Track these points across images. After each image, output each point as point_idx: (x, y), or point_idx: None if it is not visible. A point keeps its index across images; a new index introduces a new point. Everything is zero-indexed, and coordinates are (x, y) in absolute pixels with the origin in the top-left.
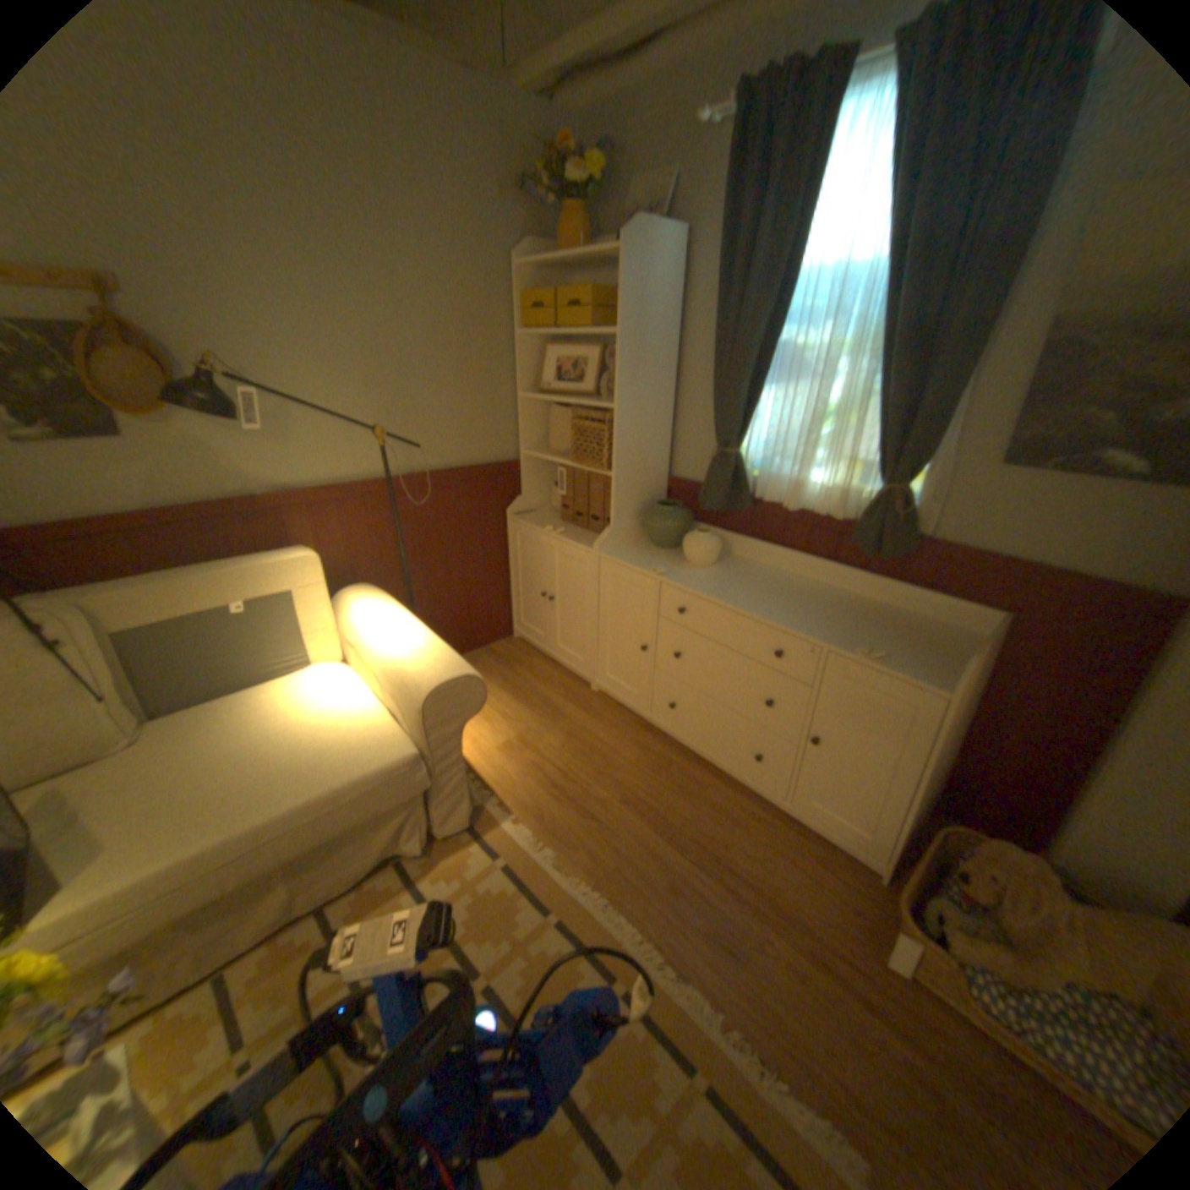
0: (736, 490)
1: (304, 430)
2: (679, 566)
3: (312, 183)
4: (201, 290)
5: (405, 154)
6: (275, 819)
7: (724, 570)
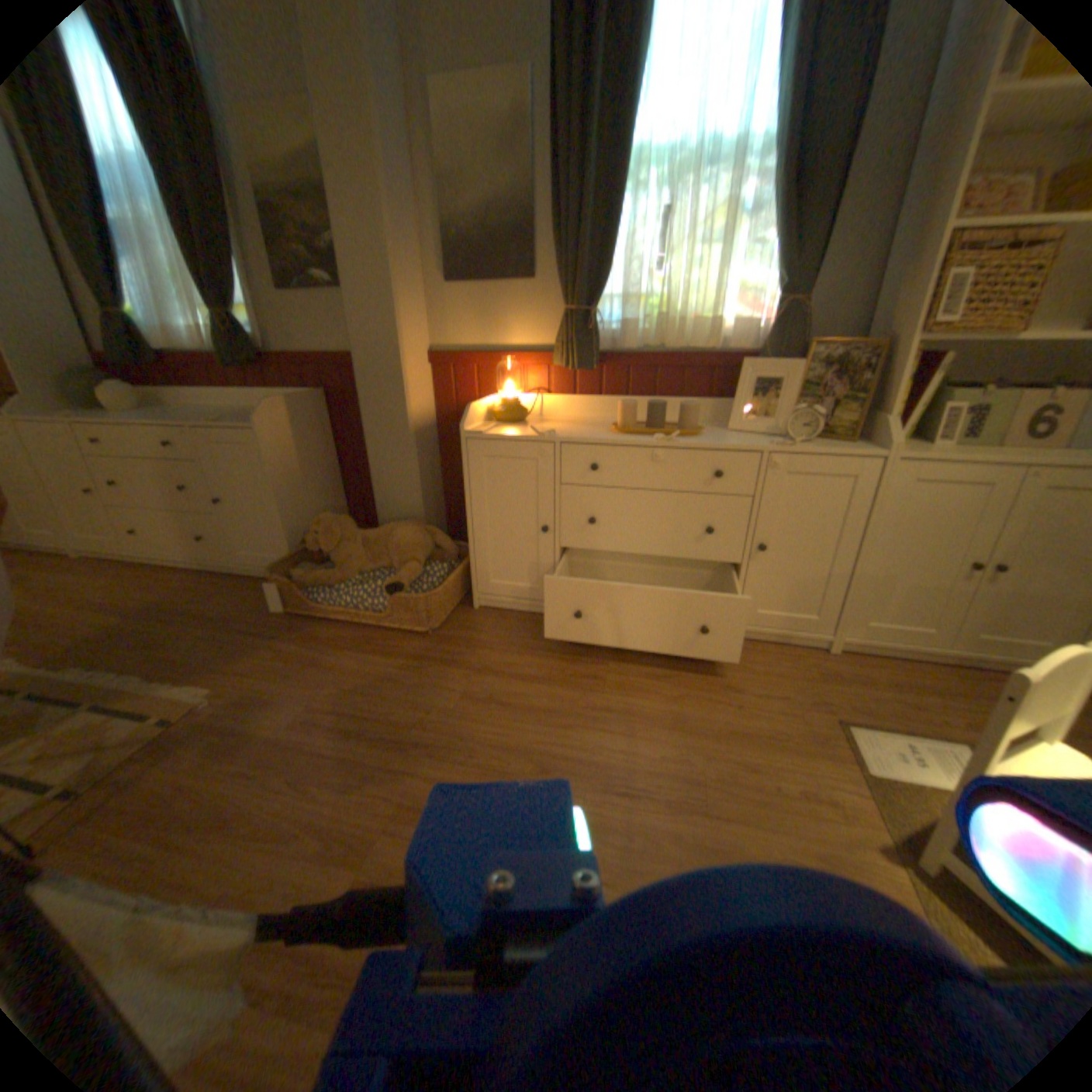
0: (139, 348)
1: None
2: (98, 413)
3: None
4: None
5: None
6: None
7: (143, 411)
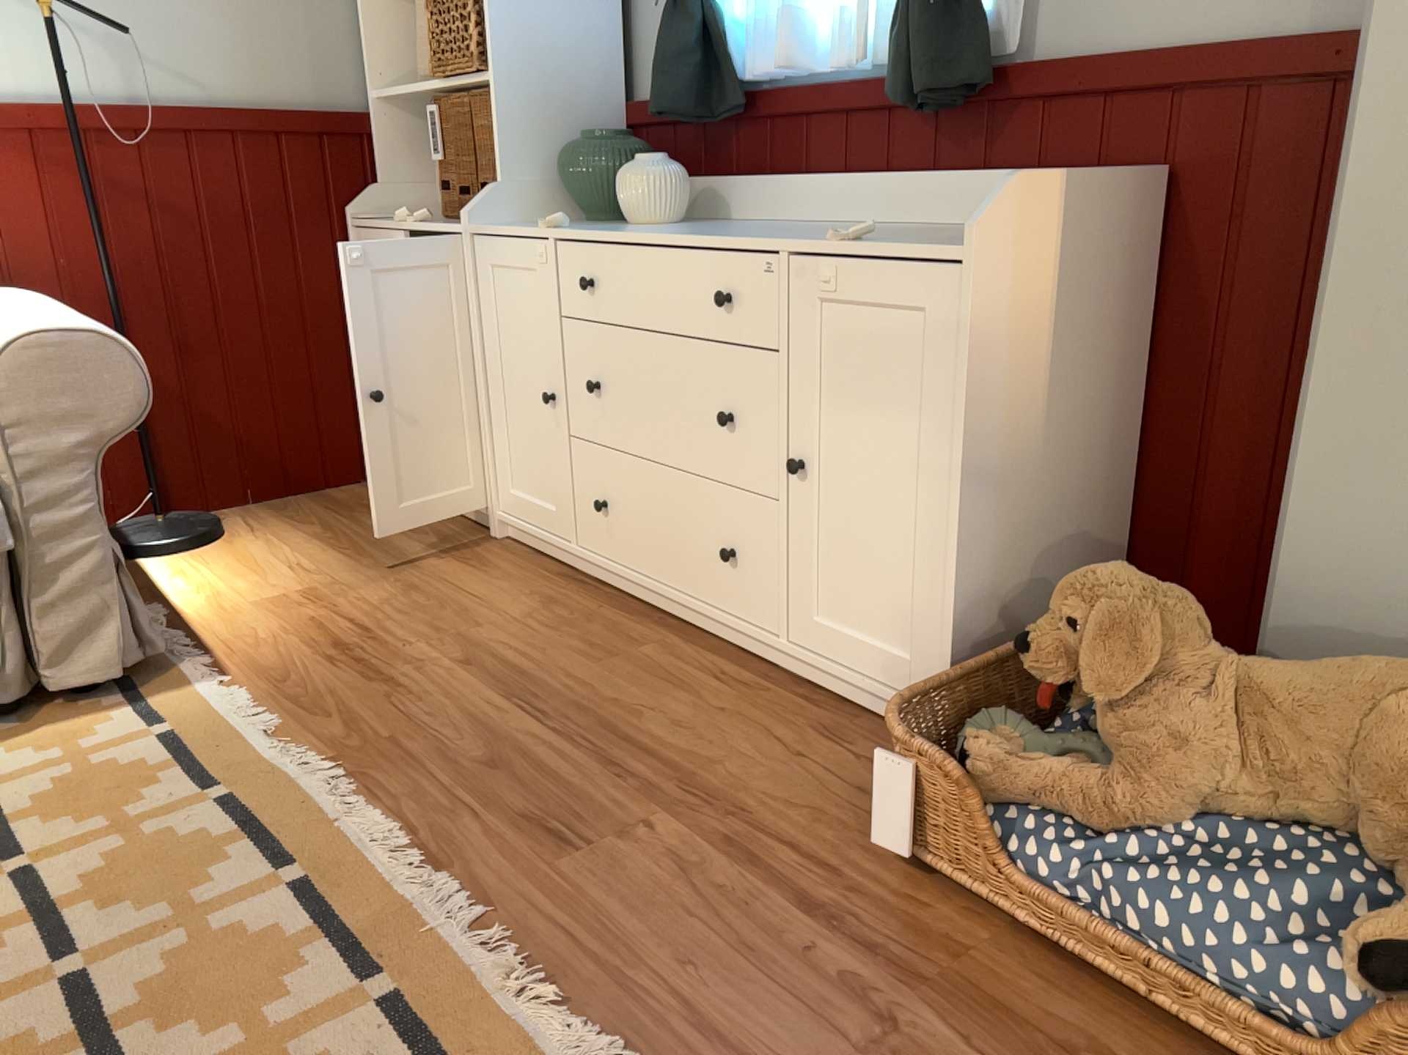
0: (715, 84)
1: None
2: (607, 227)
3: None
4: None
5: None
6: None
7: (689, 226)
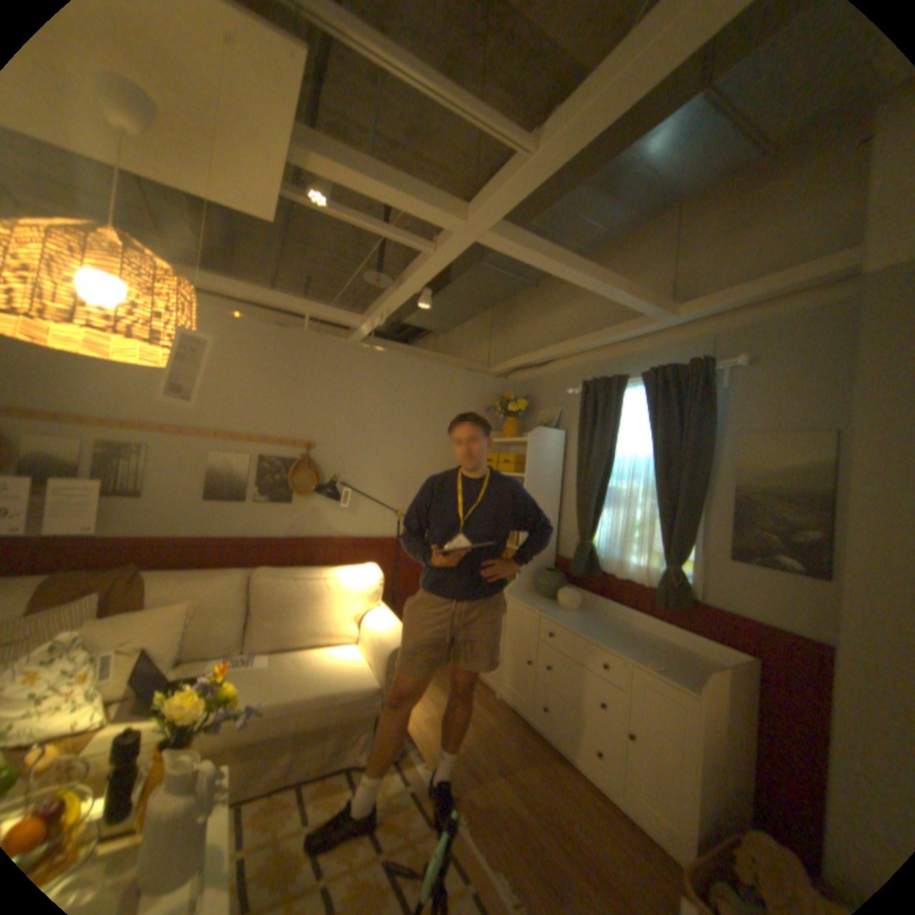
0: (591, 566)
1: (363, 509)
2: (554, 609)
3: (396, 411)
4: (341, 449)
5: (436, 400)
6: (302, 702)
7: (582, 615)
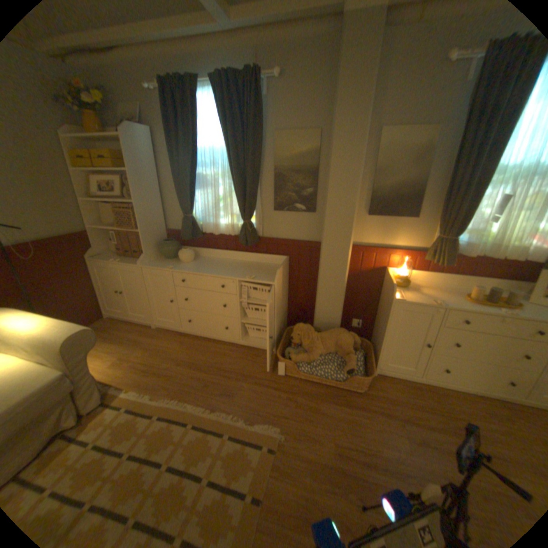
0: (195, 231)
1: None
2: (179, 264)
3: None
4: None
5: None
6: None
7: (197, 262)
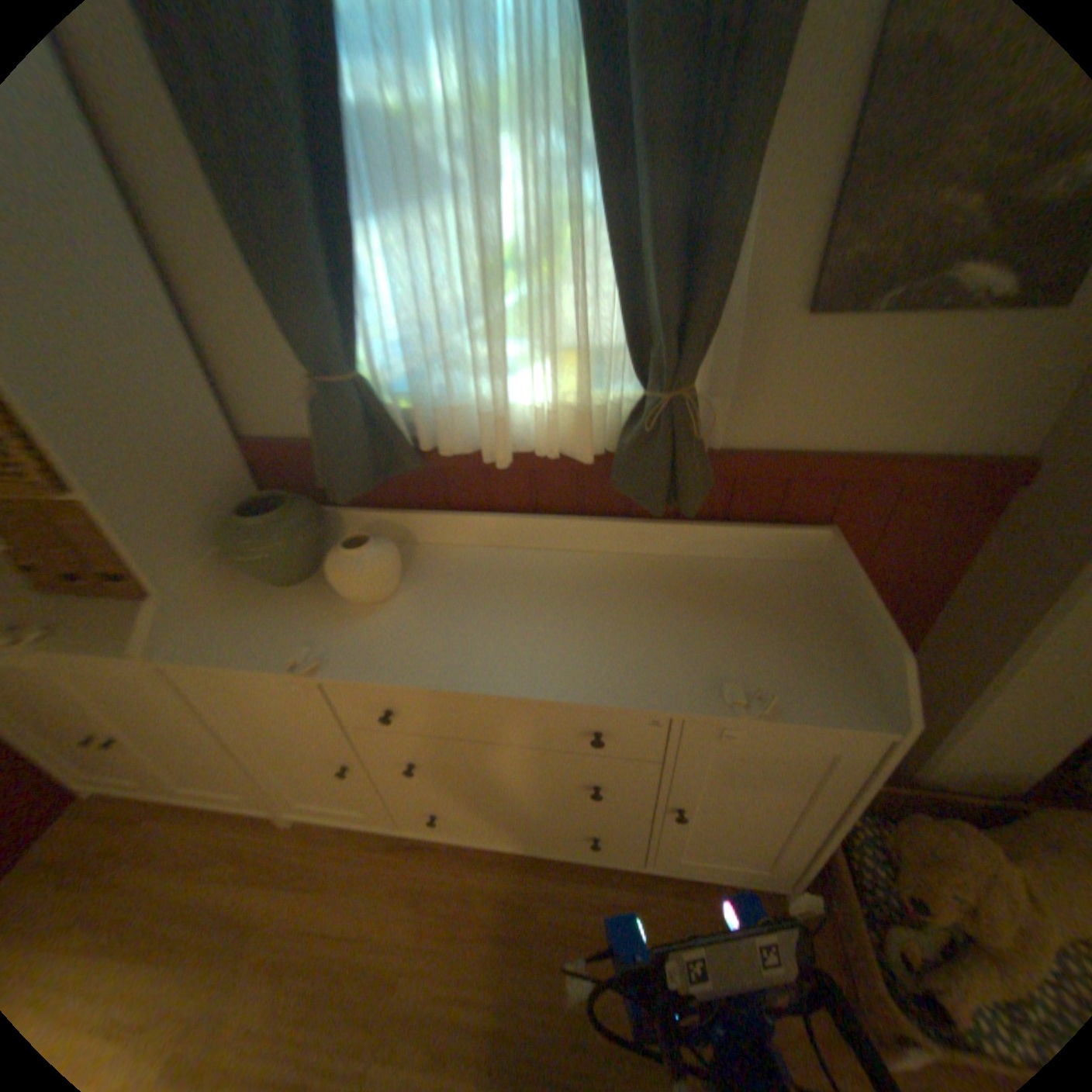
0: (383, 442)
1: None
2: (343, 616)
3: None
4: None
5: None
6: None
7: (424, 588)
